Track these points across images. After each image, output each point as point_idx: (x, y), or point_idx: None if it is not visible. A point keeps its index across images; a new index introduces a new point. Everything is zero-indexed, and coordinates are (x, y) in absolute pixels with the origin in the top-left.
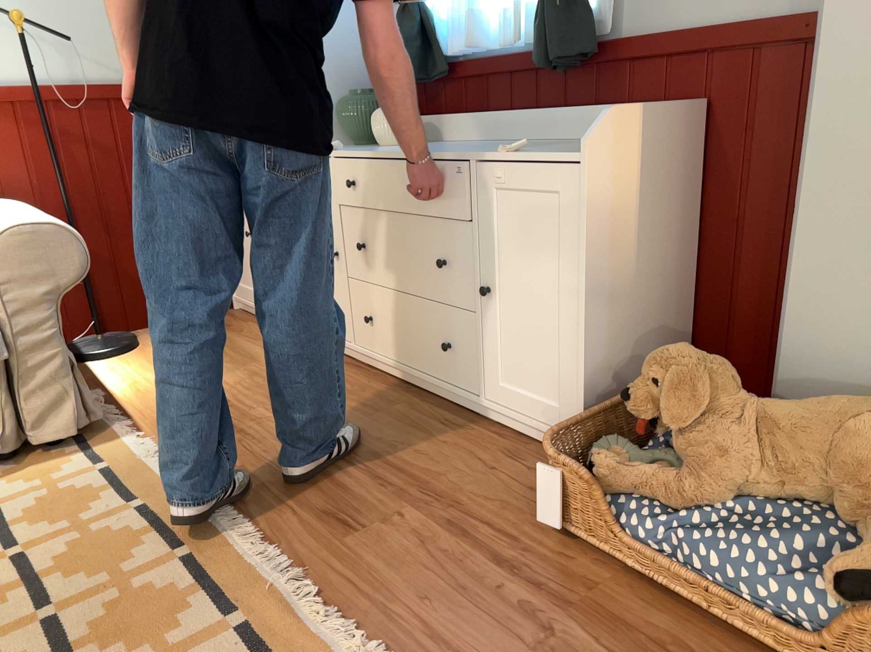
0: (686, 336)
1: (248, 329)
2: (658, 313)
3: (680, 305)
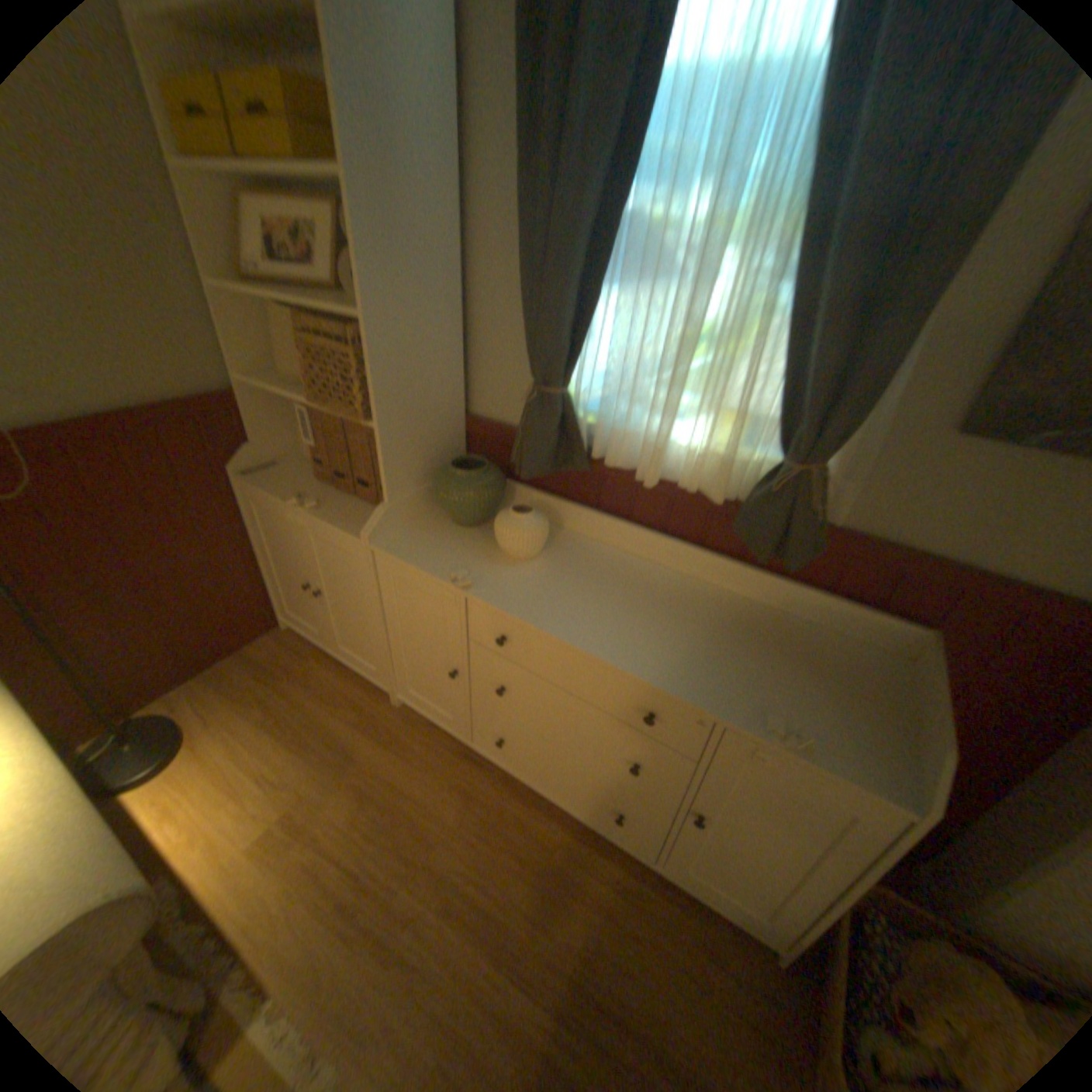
0: None
1: (315, 680)
2: None
3: None
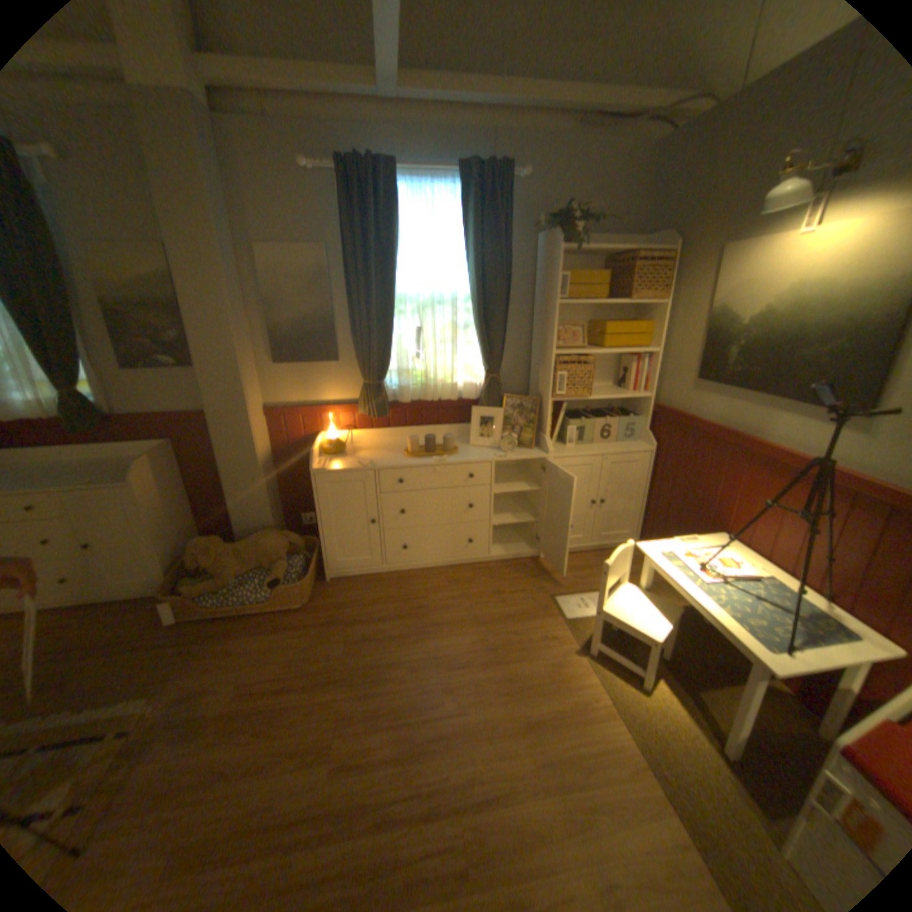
0: (194, 527)
1: None
2: (179, 525)
3: (187, 517)
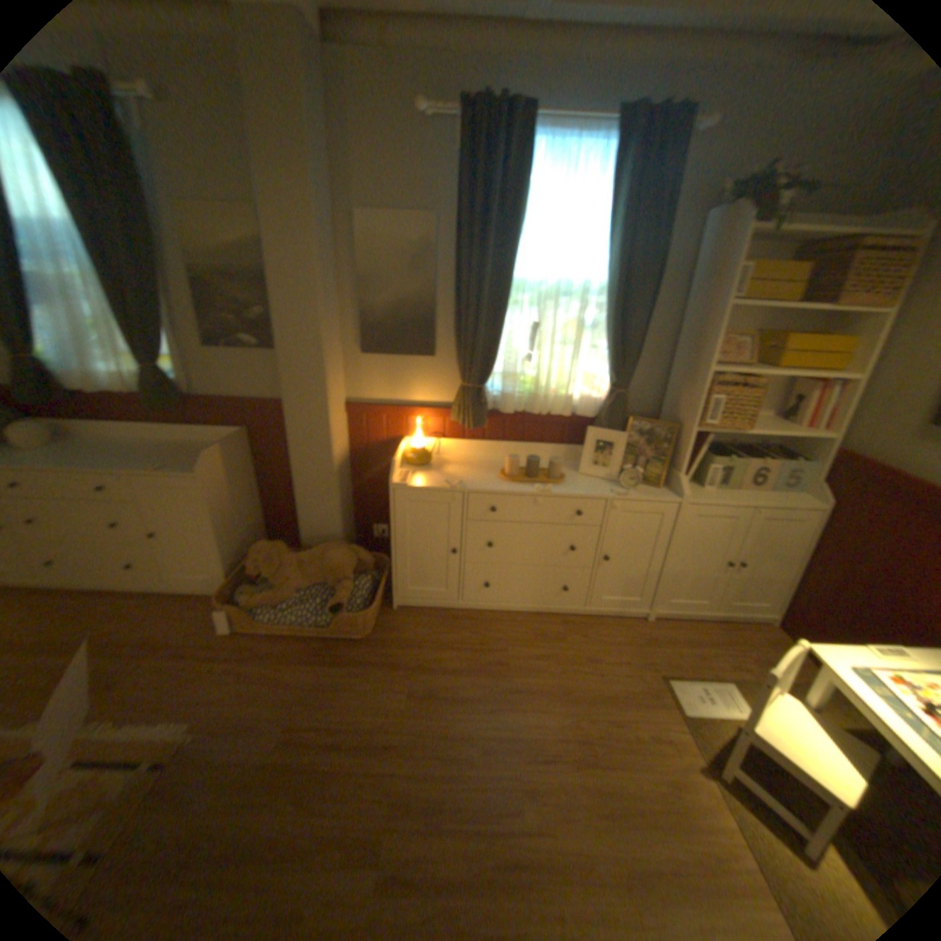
0: (261, 524)
1: None
2: (246, 522)
3: (255, 513)
